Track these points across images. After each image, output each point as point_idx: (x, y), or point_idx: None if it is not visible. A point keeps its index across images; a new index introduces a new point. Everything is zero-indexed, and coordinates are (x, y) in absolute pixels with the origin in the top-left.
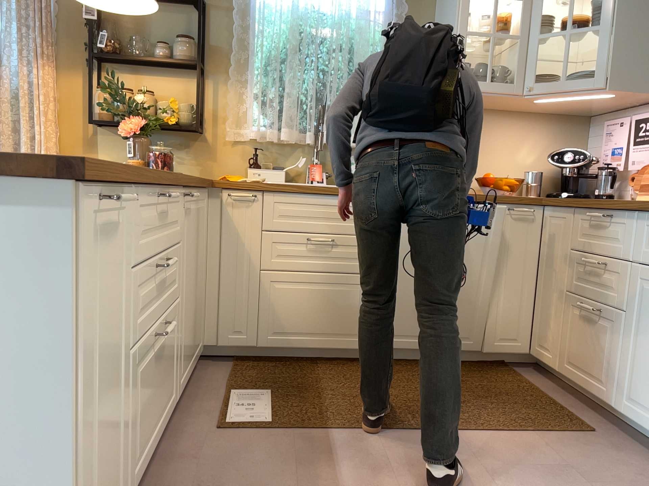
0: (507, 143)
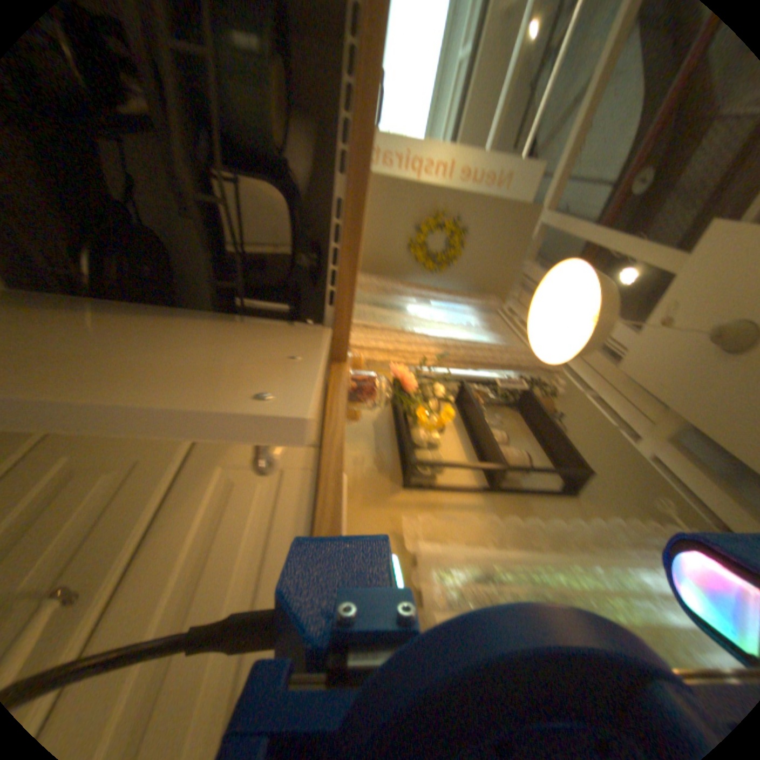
0: None
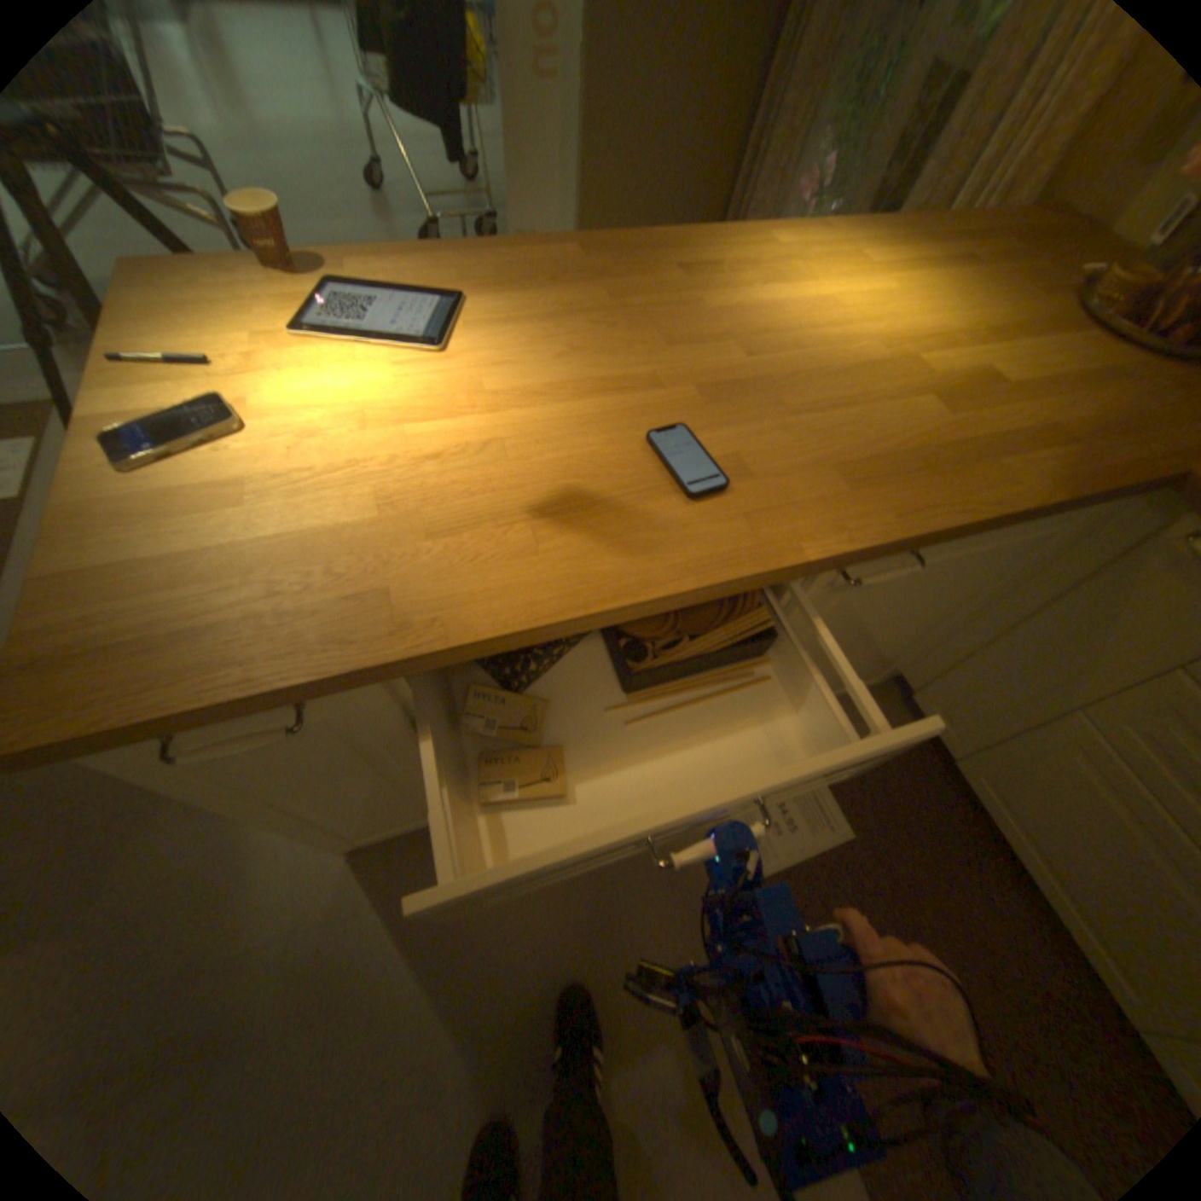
0: None
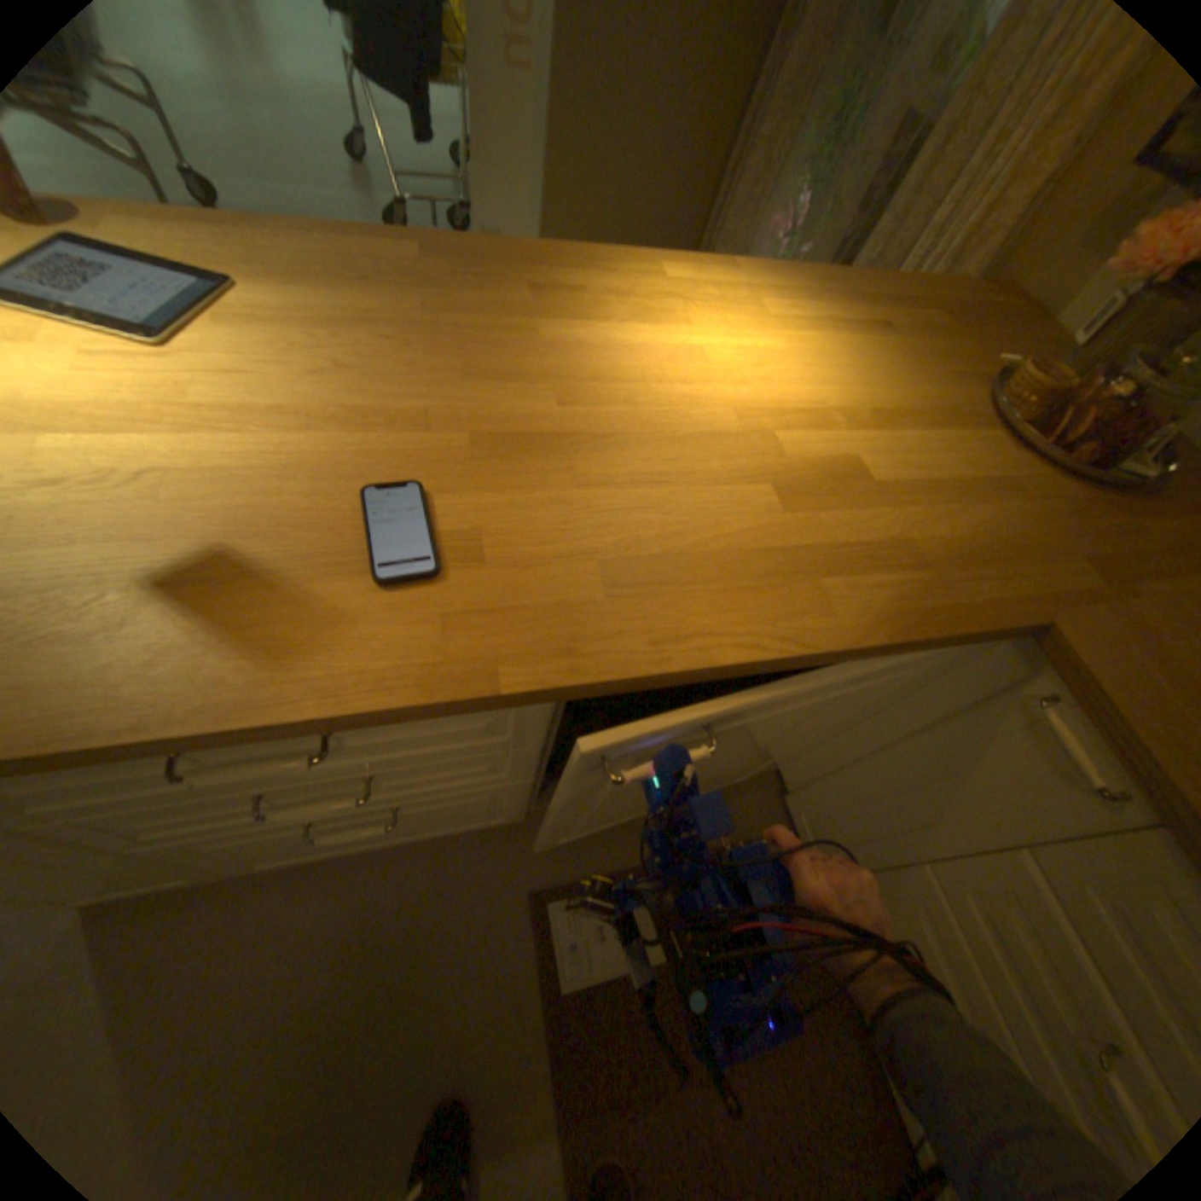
0: None
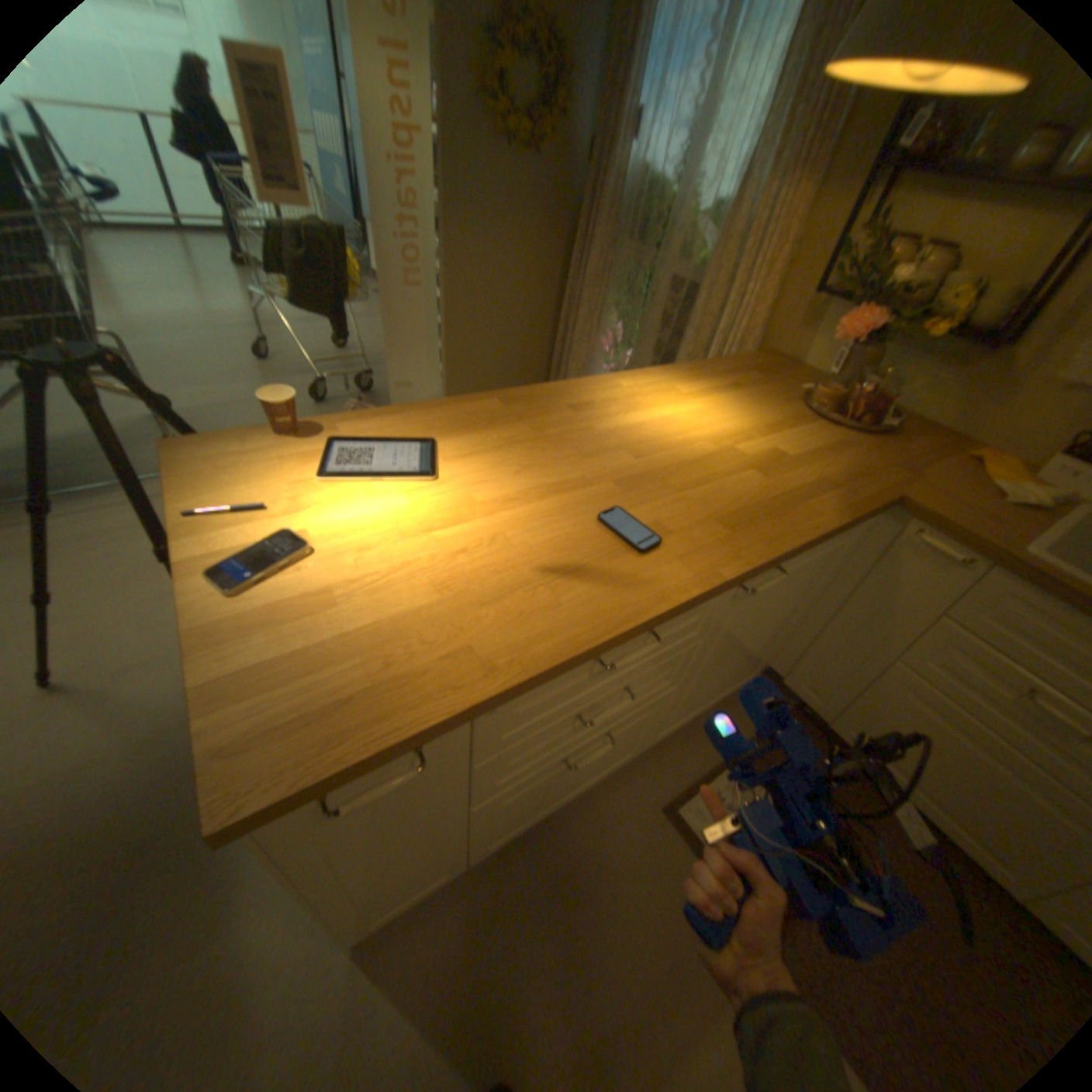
0: None
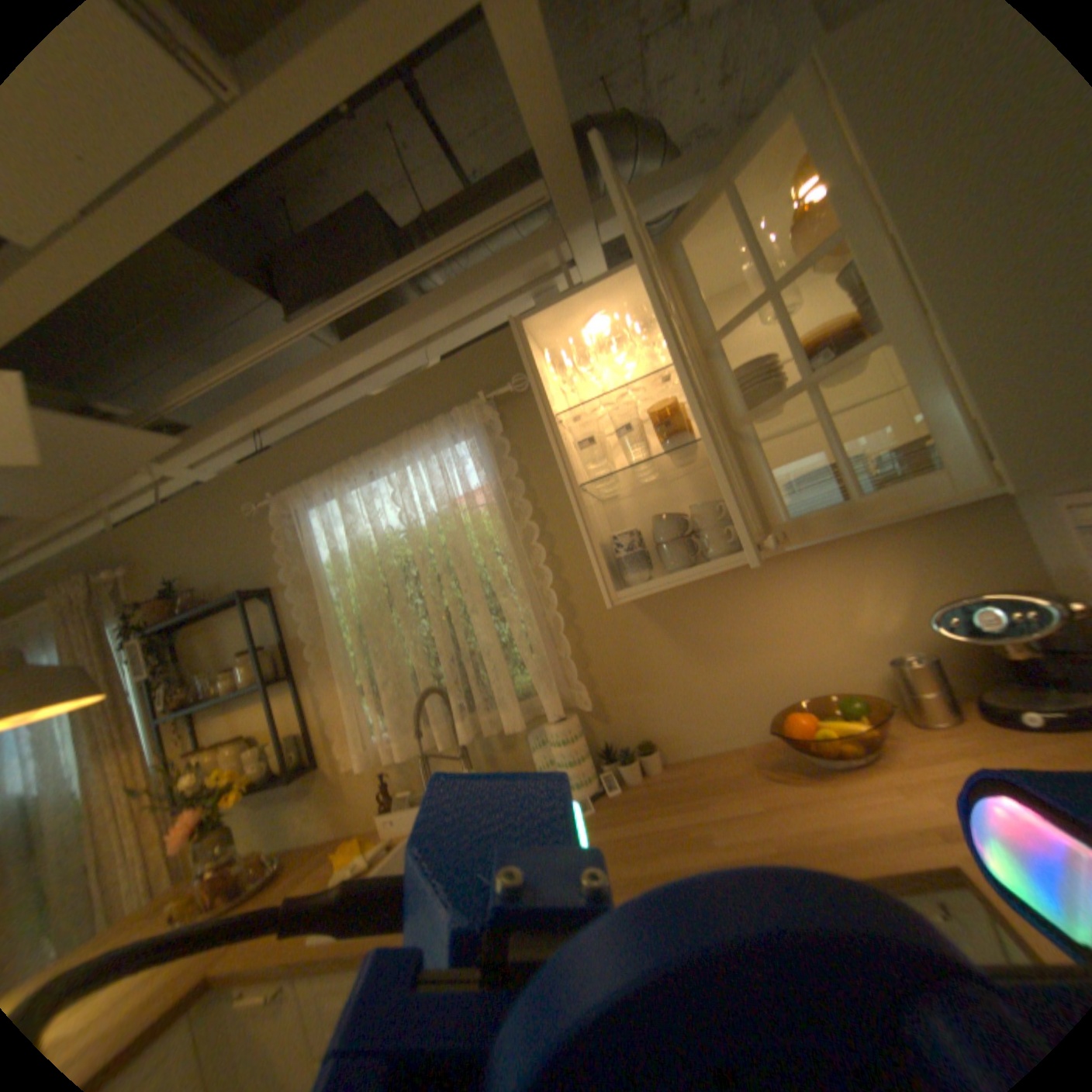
0: (819, 607)
